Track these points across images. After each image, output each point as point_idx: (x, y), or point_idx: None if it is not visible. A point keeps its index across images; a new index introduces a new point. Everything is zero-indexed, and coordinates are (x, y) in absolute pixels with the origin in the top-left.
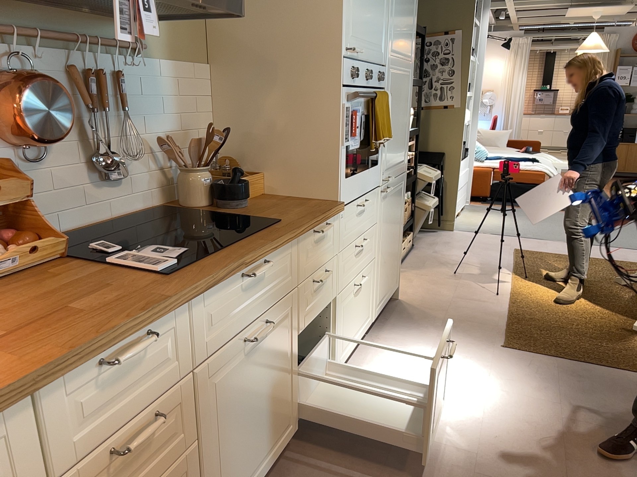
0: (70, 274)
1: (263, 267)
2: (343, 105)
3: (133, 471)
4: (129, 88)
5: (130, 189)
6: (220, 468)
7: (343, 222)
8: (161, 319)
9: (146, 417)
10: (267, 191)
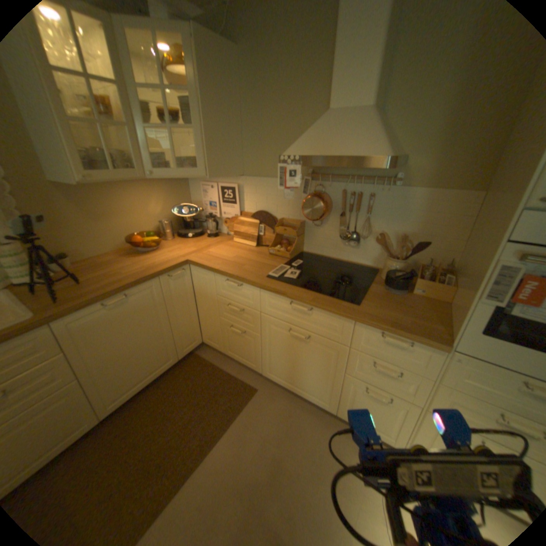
0: (272, 262)
1: (299, 307)
2: (501, 259)
3: (235, 316)
4: (378, 201)
5: (361, 252)
6: (271, 358)
7: (462, 368)
8: (243, 283)
9: (240, 306)
10: (453, 303)
